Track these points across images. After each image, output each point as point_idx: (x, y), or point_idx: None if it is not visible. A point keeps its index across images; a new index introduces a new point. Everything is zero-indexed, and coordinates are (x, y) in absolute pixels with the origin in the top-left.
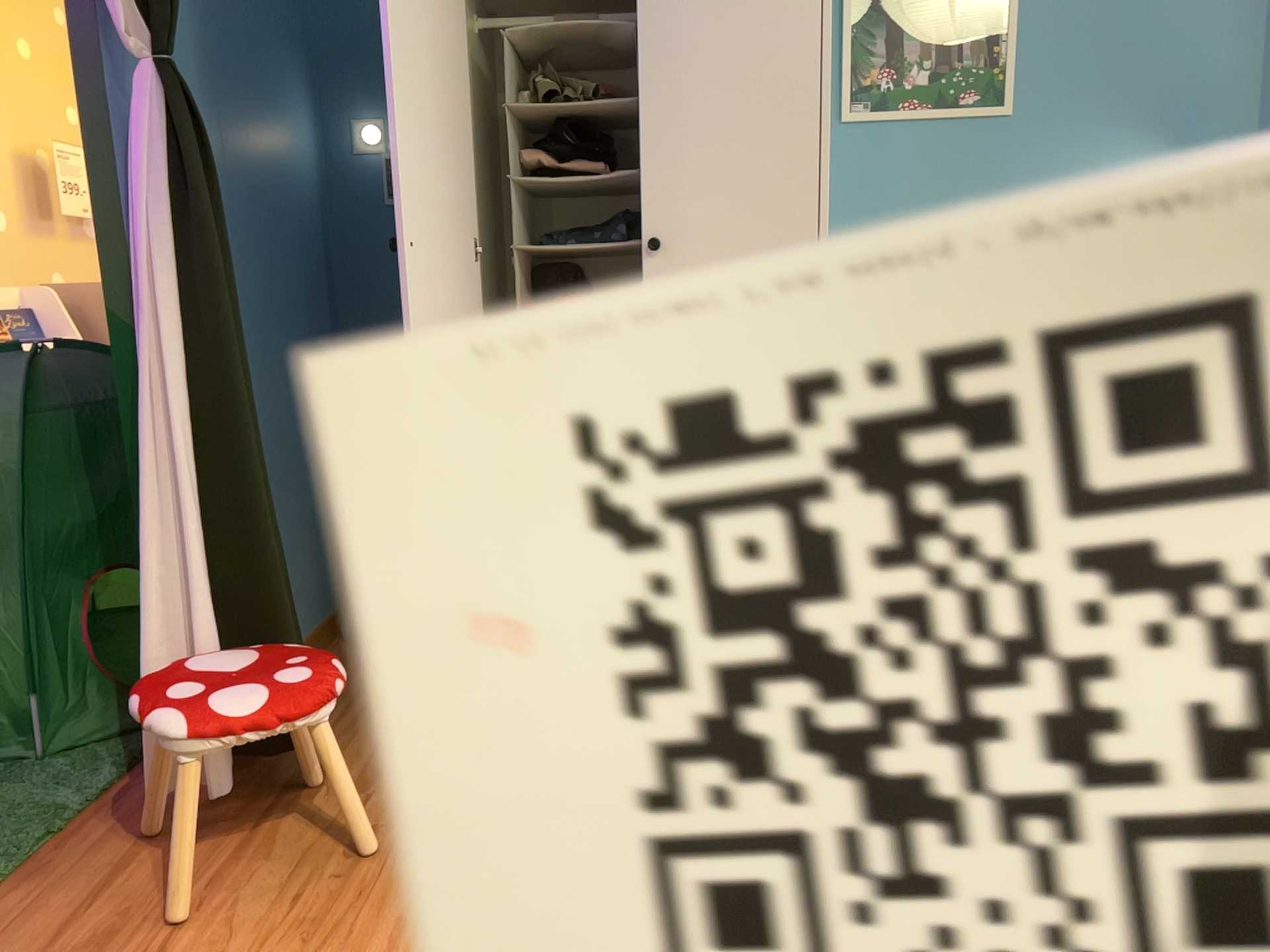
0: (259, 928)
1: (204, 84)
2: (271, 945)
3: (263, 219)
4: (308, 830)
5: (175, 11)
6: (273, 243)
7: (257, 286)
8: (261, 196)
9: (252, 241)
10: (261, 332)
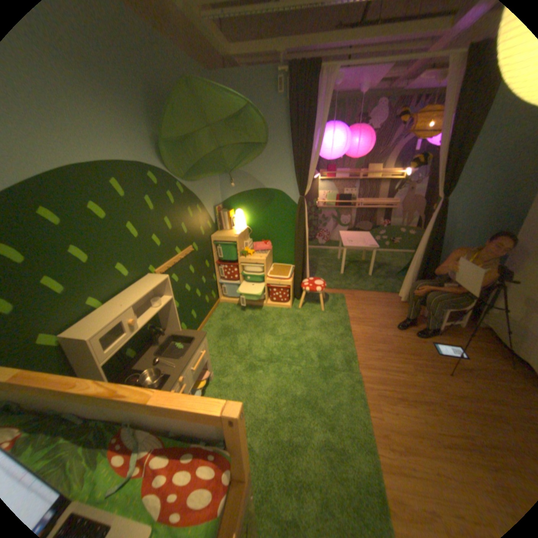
0: (381, 312)
1: (478, 195)
2: (378, 313)
3: (492, 219)
4: (402, 313)
5: (451, 191)
6: (494, 224)
7: (479, 233)
8: (494, 215)
9: (483, 224)
10: (476, 242)
